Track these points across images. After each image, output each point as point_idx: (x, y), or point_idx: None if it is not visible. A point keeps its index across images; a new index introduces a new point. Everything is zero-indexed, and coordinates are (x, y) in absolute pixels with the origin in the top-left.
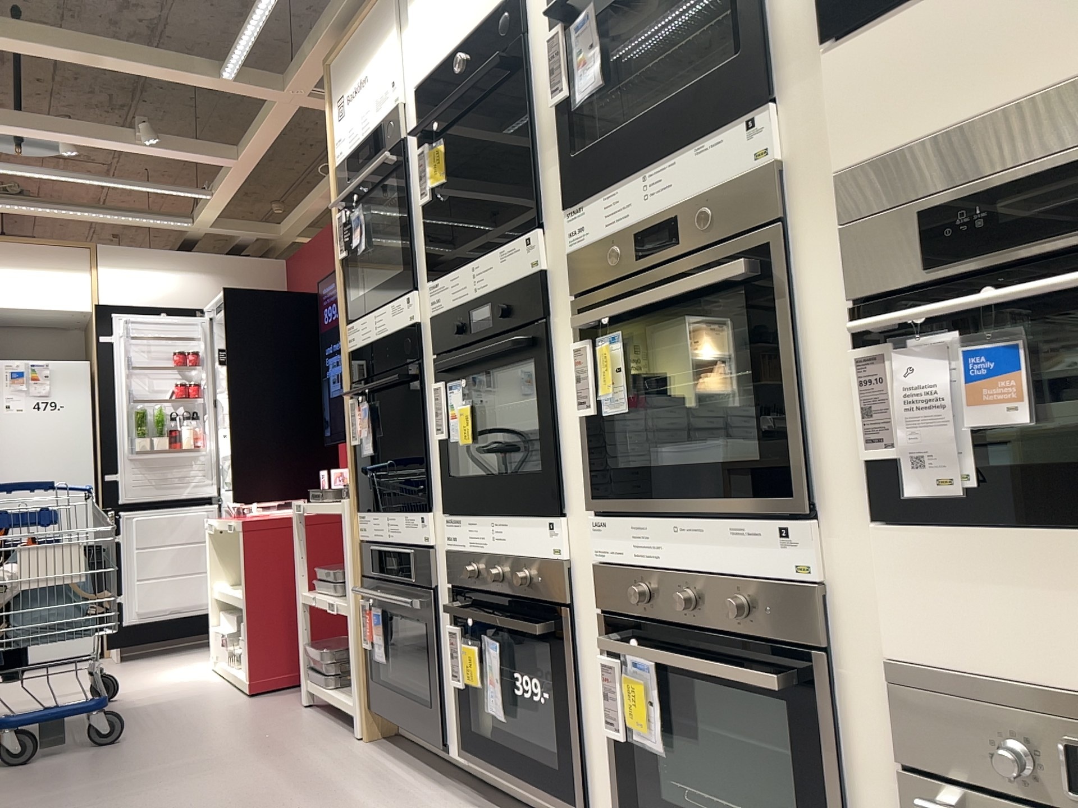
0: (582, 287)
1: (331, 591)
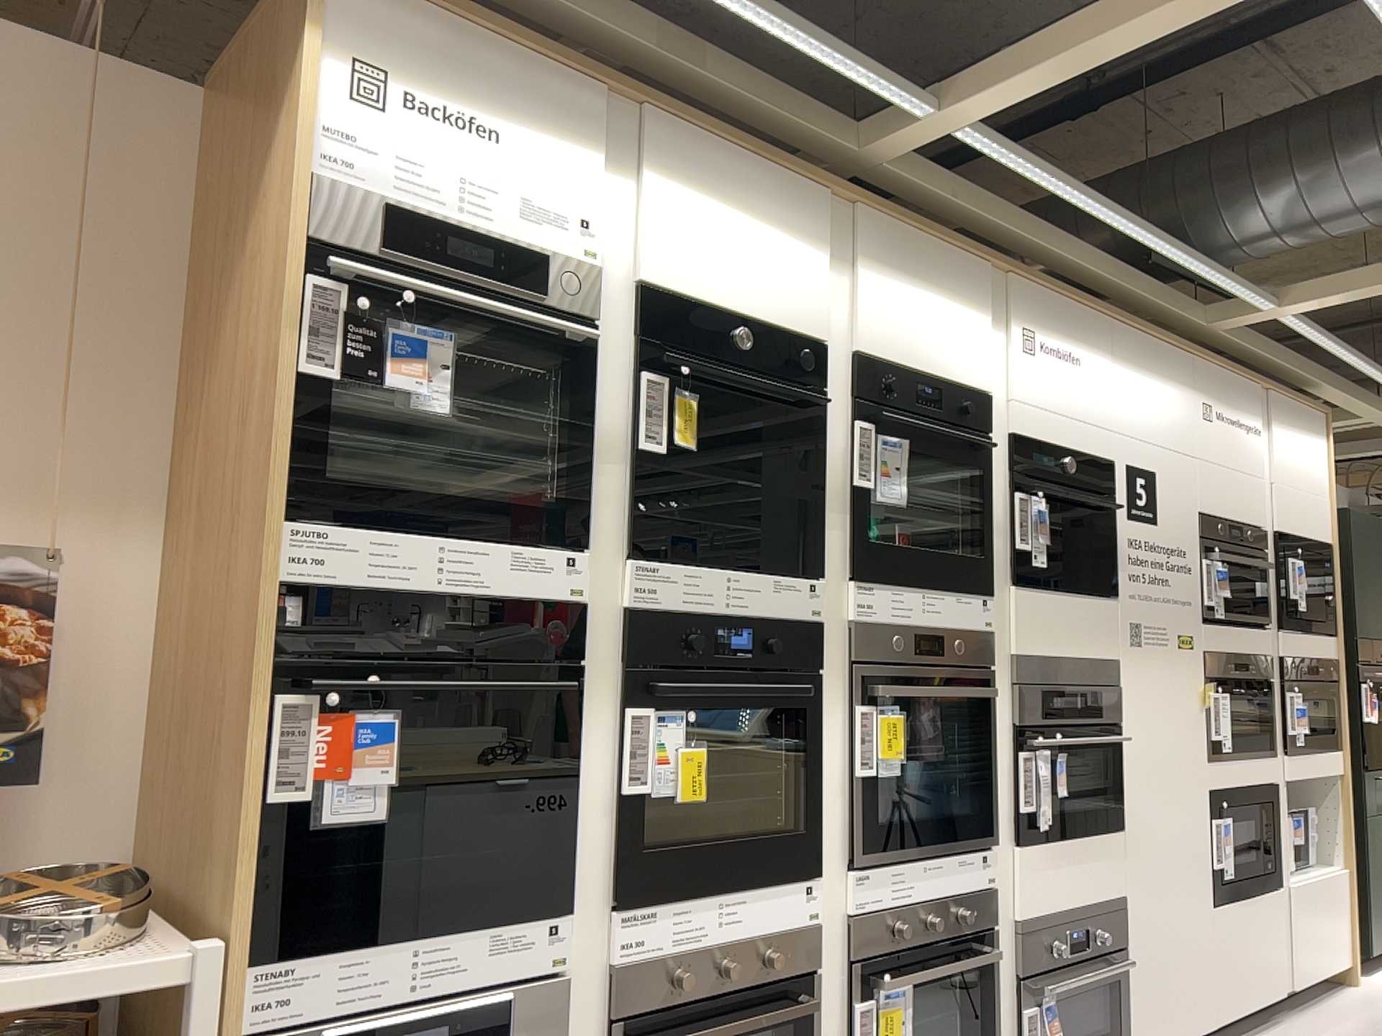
0: (861, 653)
1: None
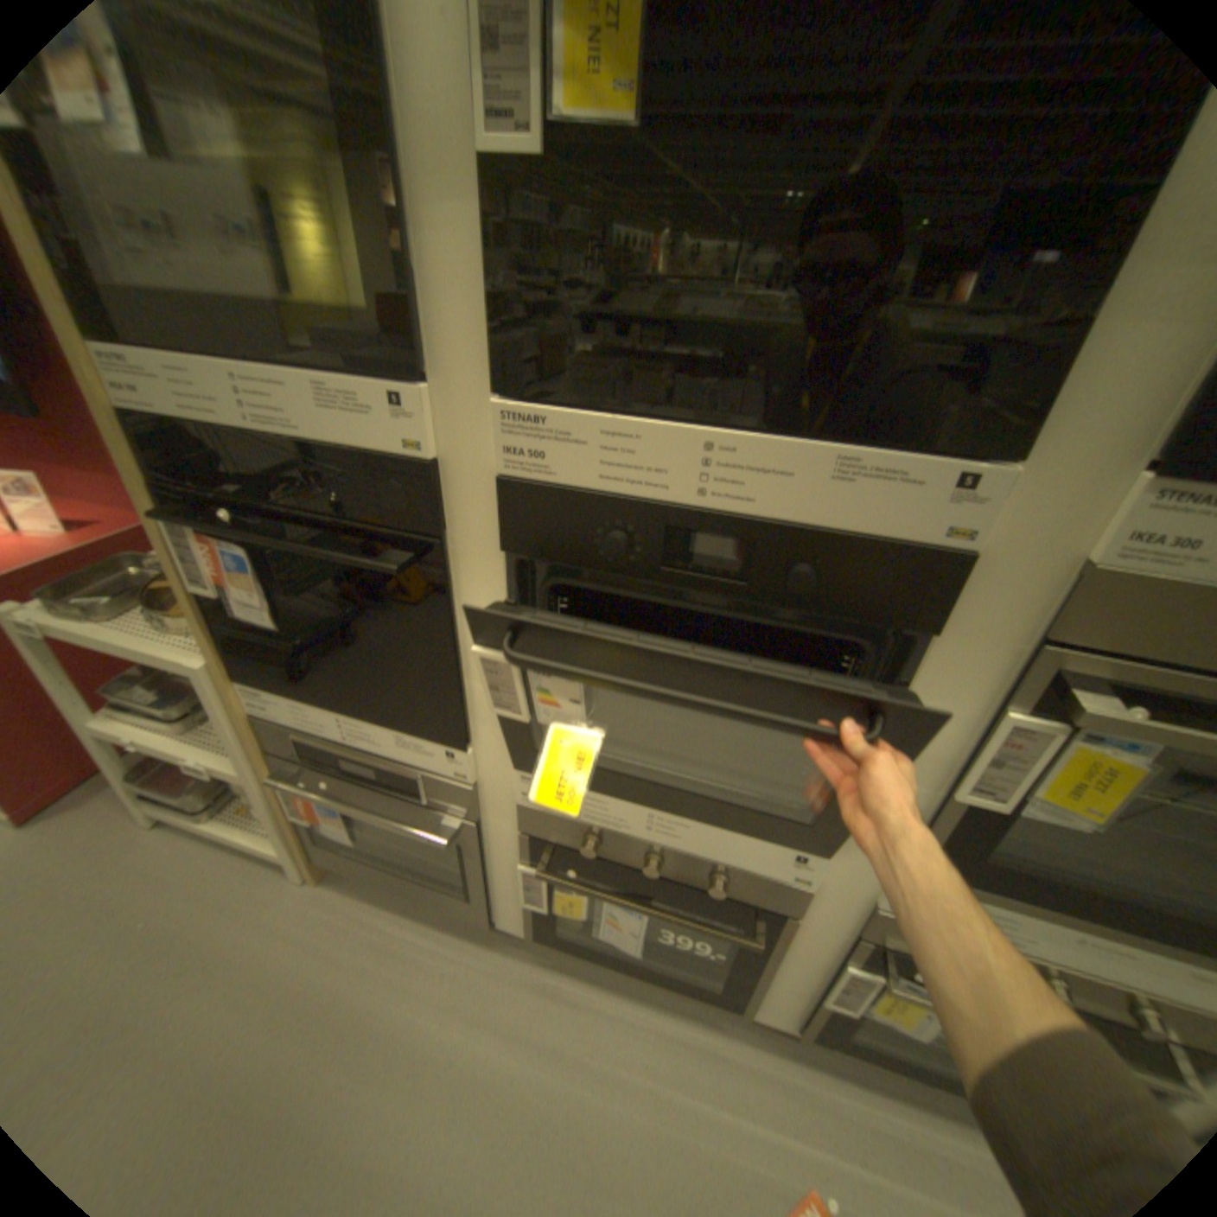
0: (1106, 643)
1: (153, 721)
